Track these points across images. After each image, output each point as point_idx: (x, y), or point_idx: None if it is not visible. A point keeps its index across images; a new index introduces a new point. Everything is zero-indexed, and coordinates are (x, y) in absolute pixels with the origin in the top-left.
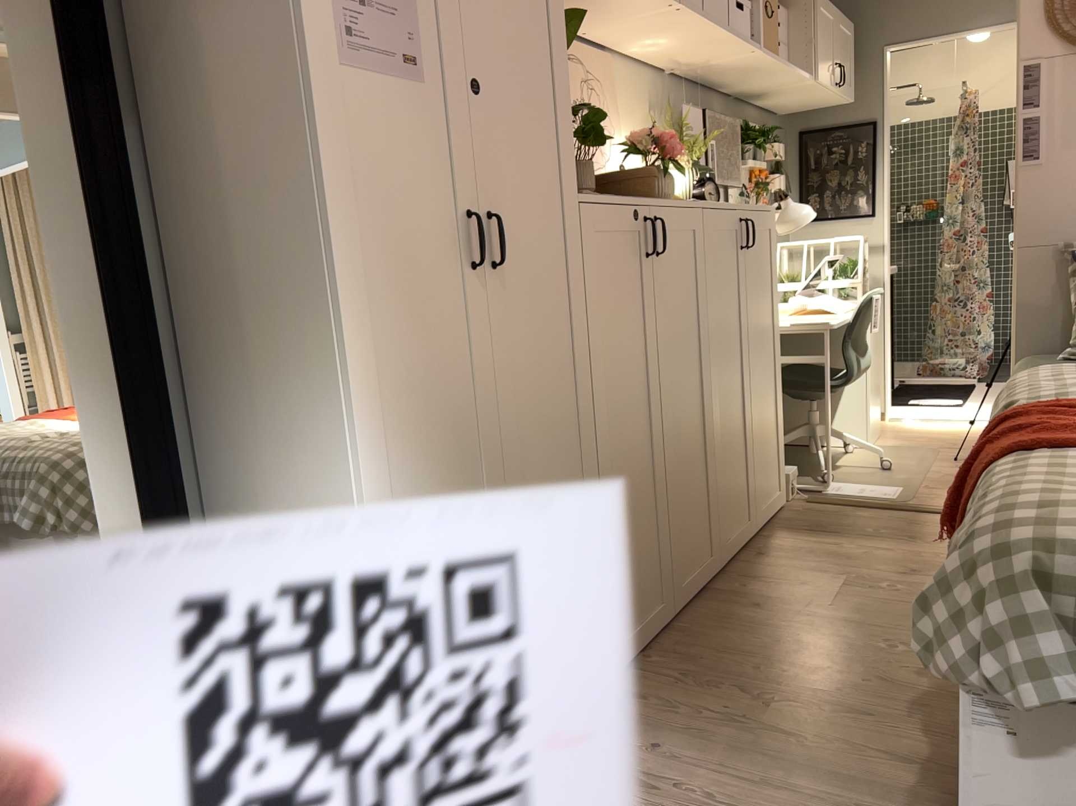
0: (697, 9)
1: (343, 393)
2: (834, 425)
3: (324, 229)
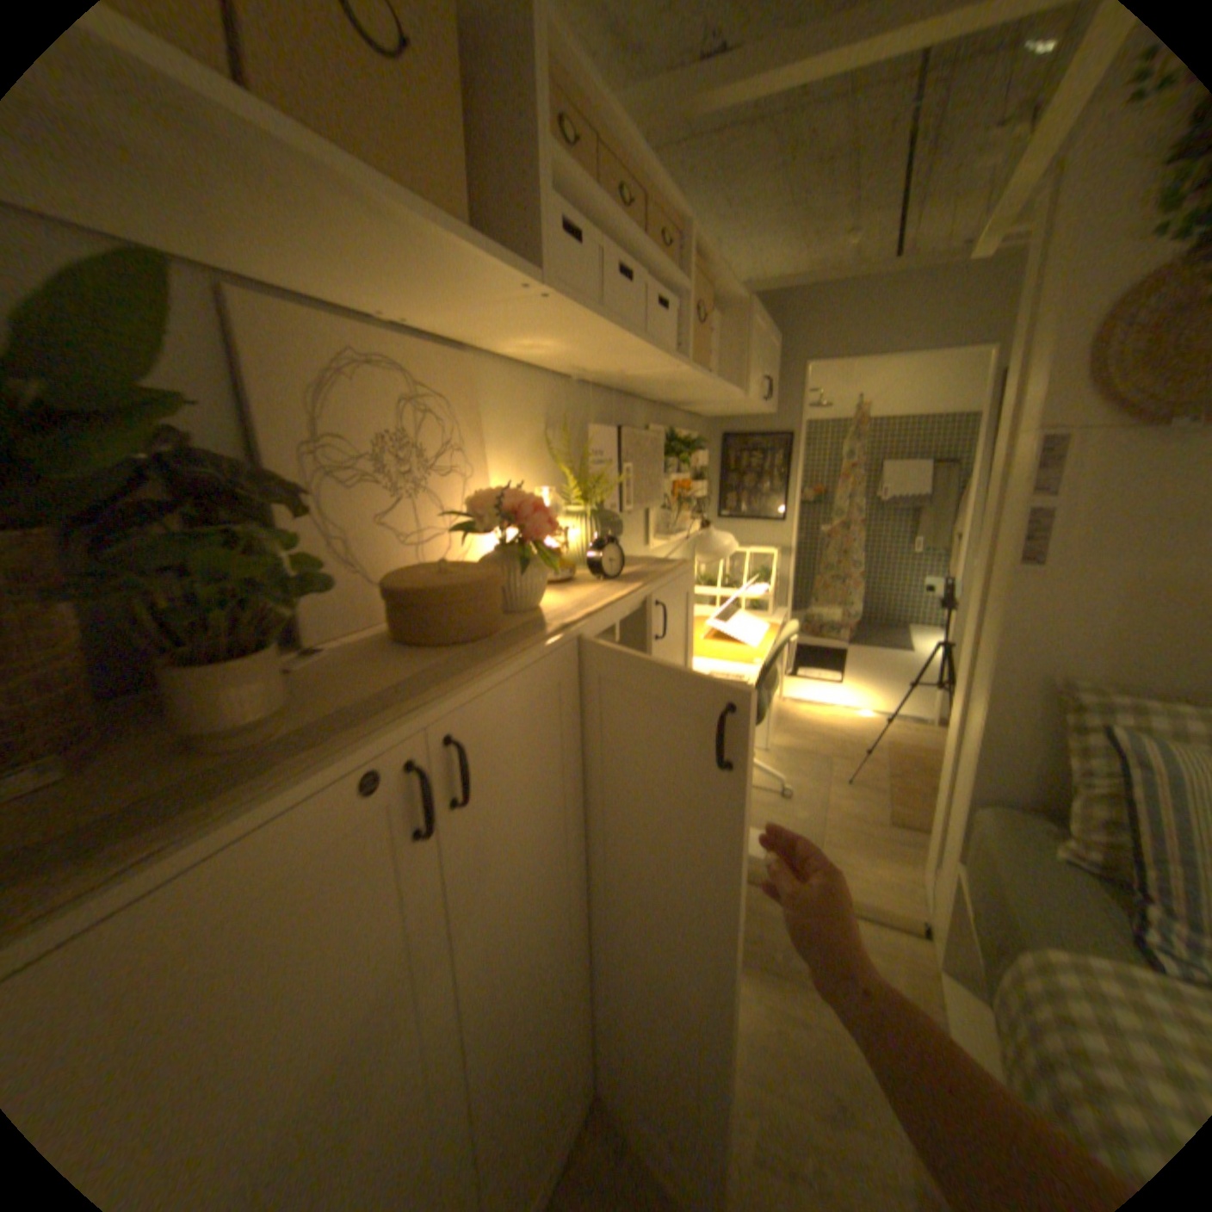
0: (586, 294)
1: None
2: None
3: None
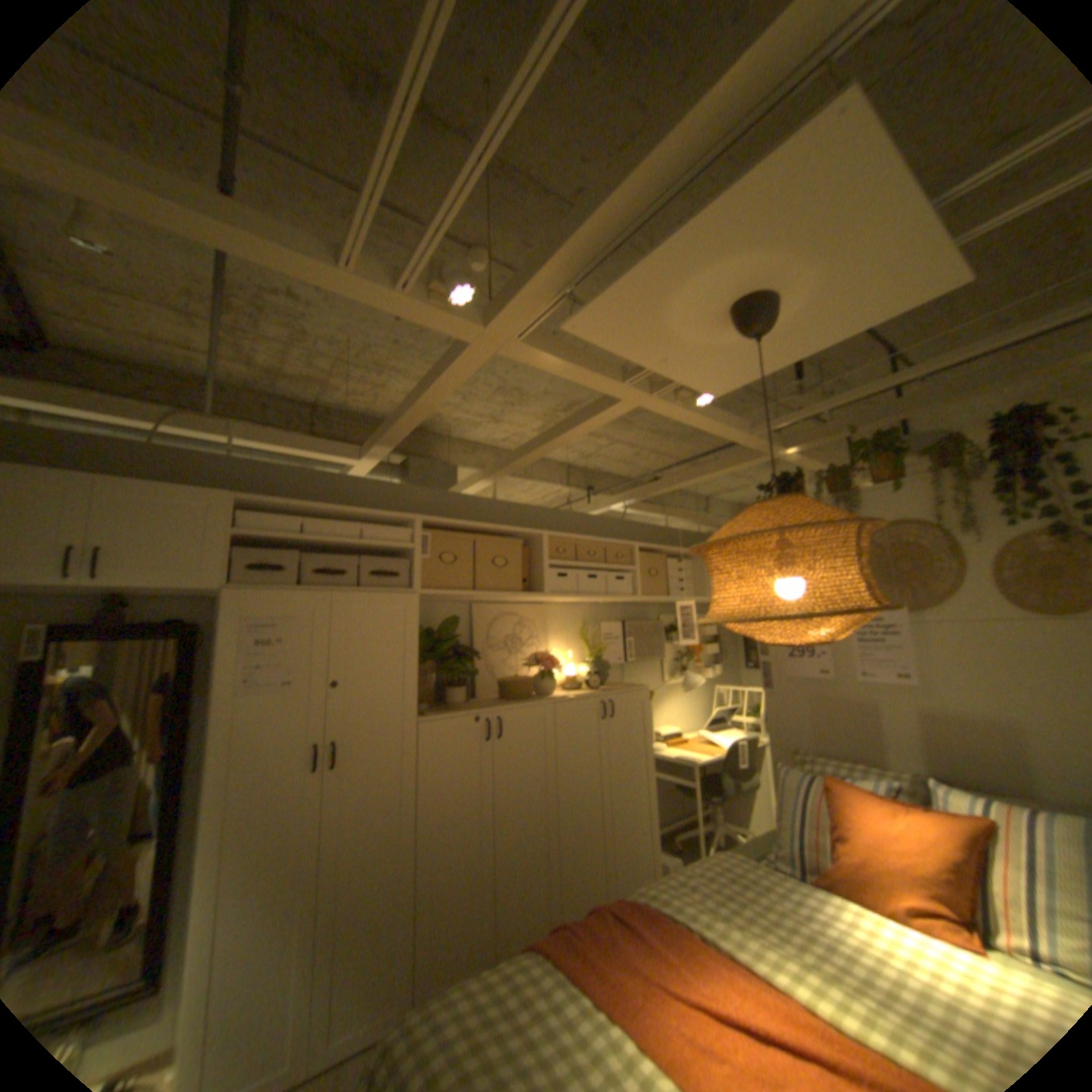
0: (563, 593)
1: (200, 844)
2: (751, 824)
3: (207, 769)
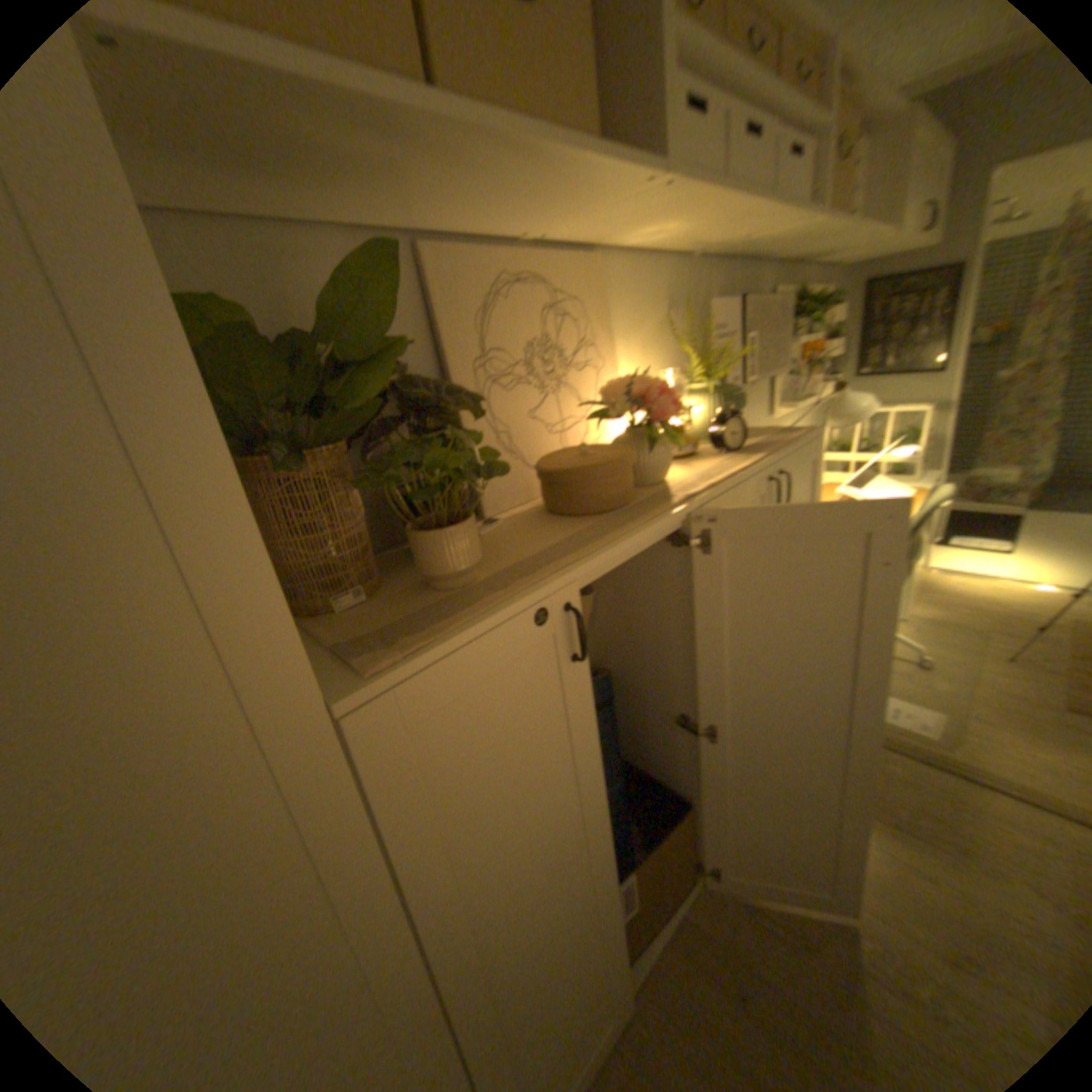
0: (711, 169)
1: None
2: None
3: None
